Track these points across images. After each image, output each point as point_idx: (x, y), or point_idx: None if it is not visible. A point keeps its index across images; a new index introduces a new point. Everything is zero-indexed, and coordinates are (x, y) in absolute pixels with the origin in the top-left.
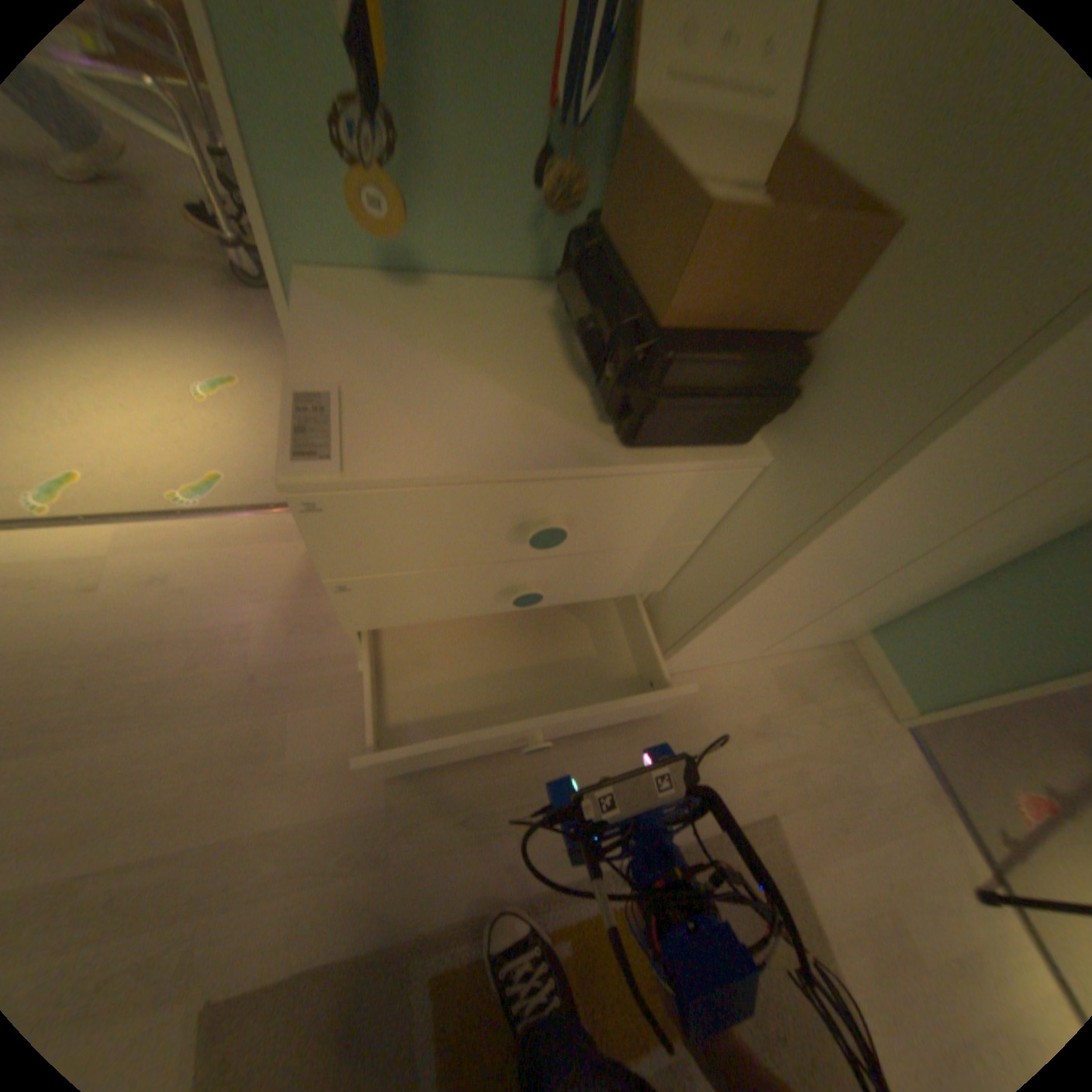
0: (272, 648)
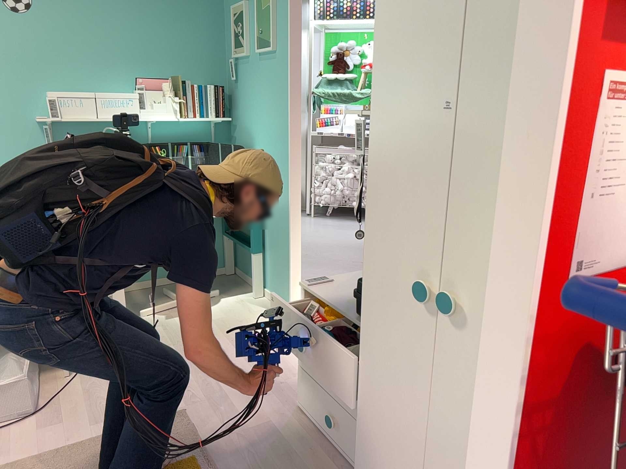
0: (294, 384)
